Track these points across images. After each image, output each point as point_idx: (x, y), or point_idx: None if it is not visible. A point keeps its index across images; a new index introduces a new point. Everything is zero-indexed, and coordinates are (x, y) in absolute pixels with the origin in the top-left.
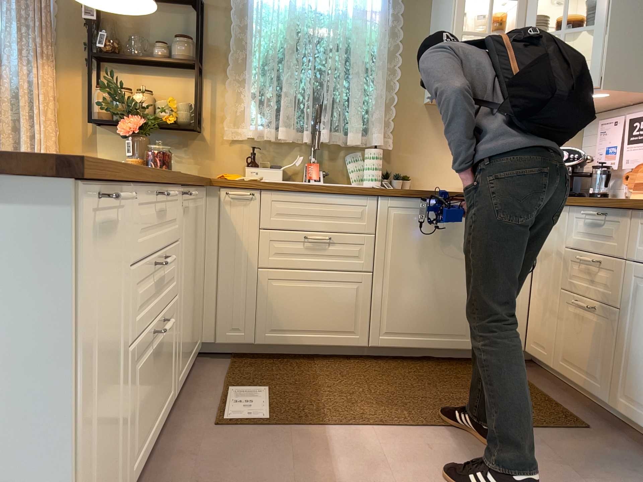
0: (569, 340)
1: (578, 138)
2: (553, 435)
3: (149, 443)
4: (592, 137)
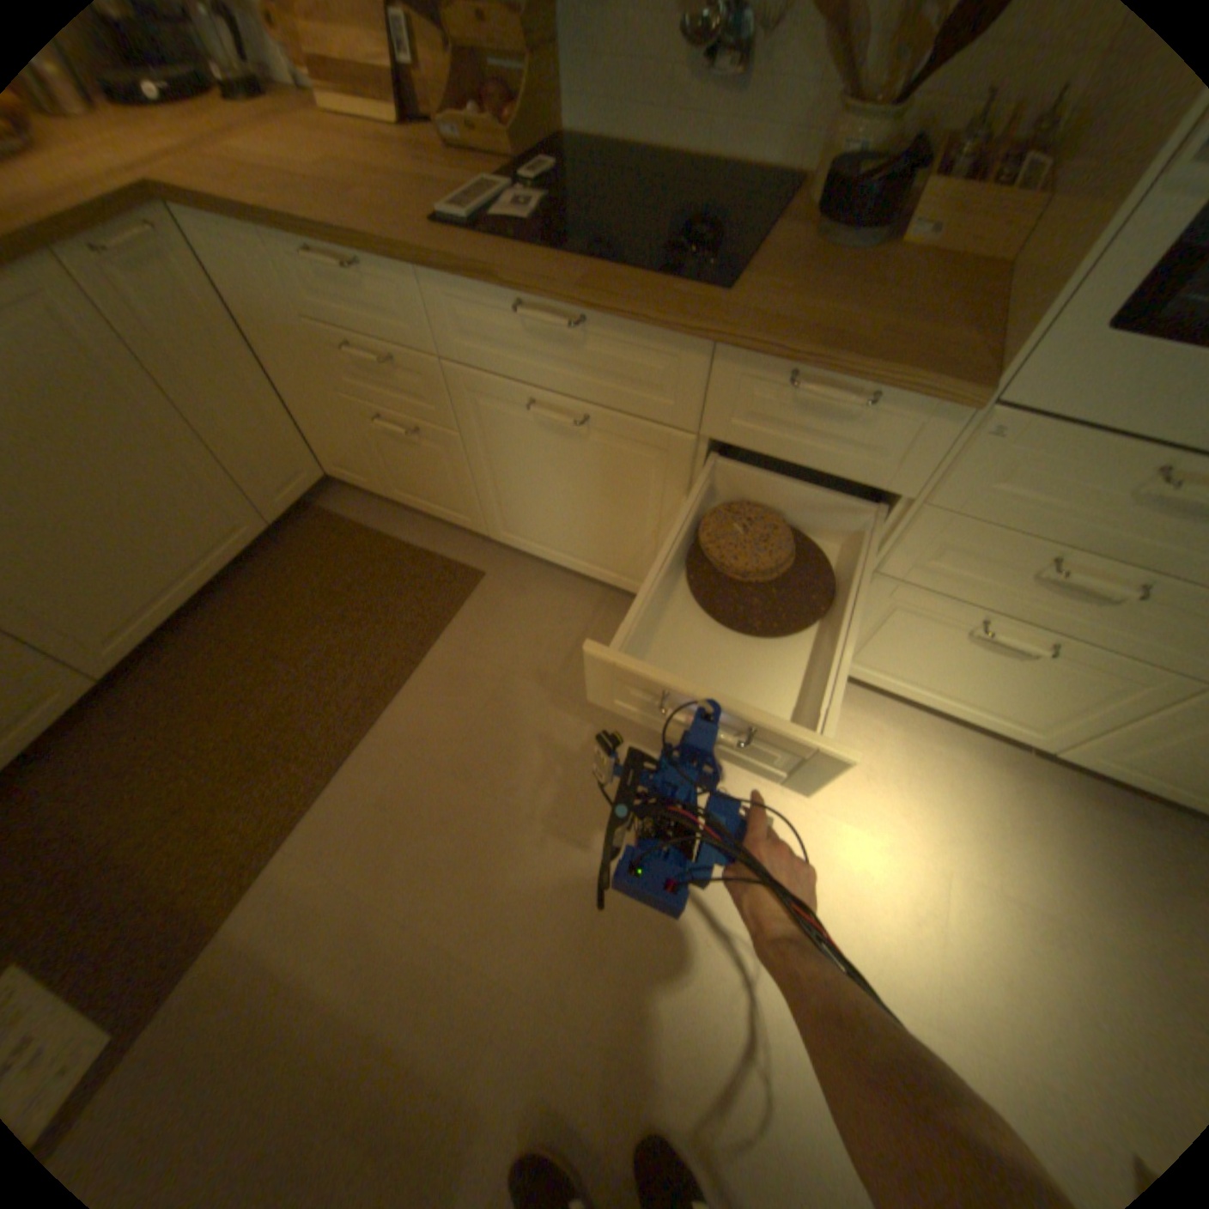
0: (391, 466)
1: None
2: (461, 621)
3: None
4: None
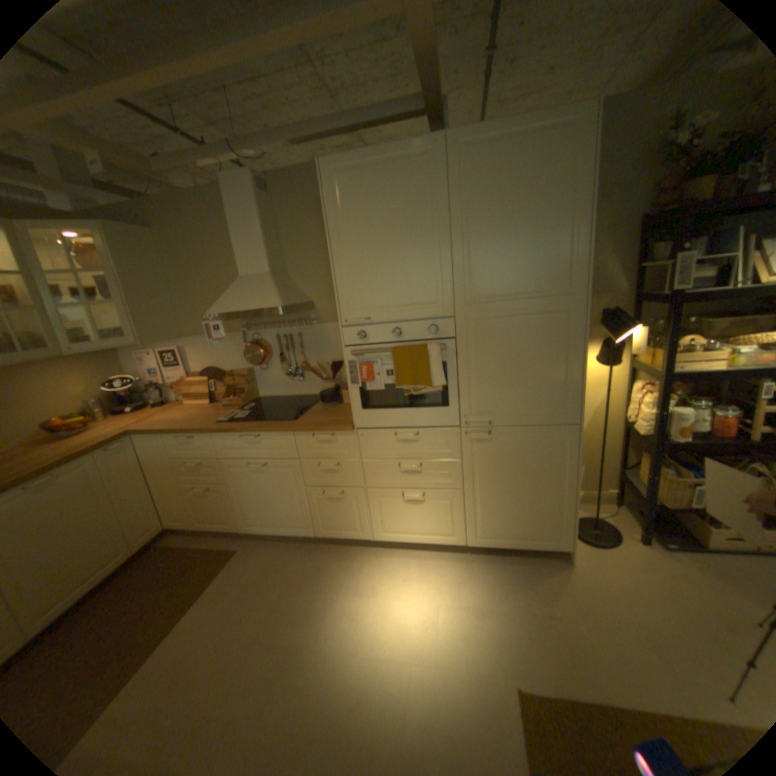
0: (195, 511)
1: (114, 363)
2: (223, 573)
3: None
4: (127, 361)
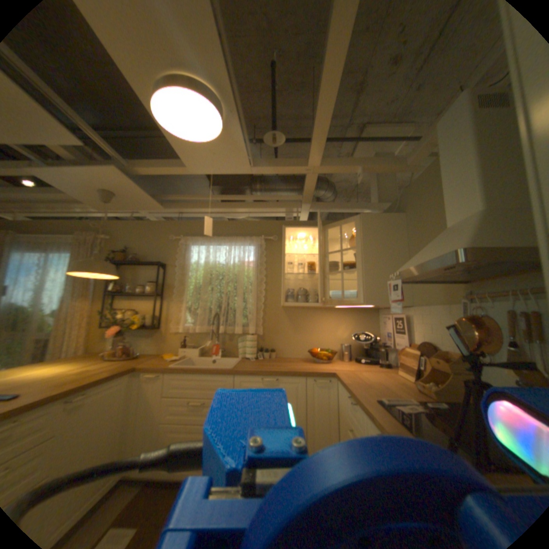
0: None
1: (376, 323)
2: None
3: None
4: (383, 323)
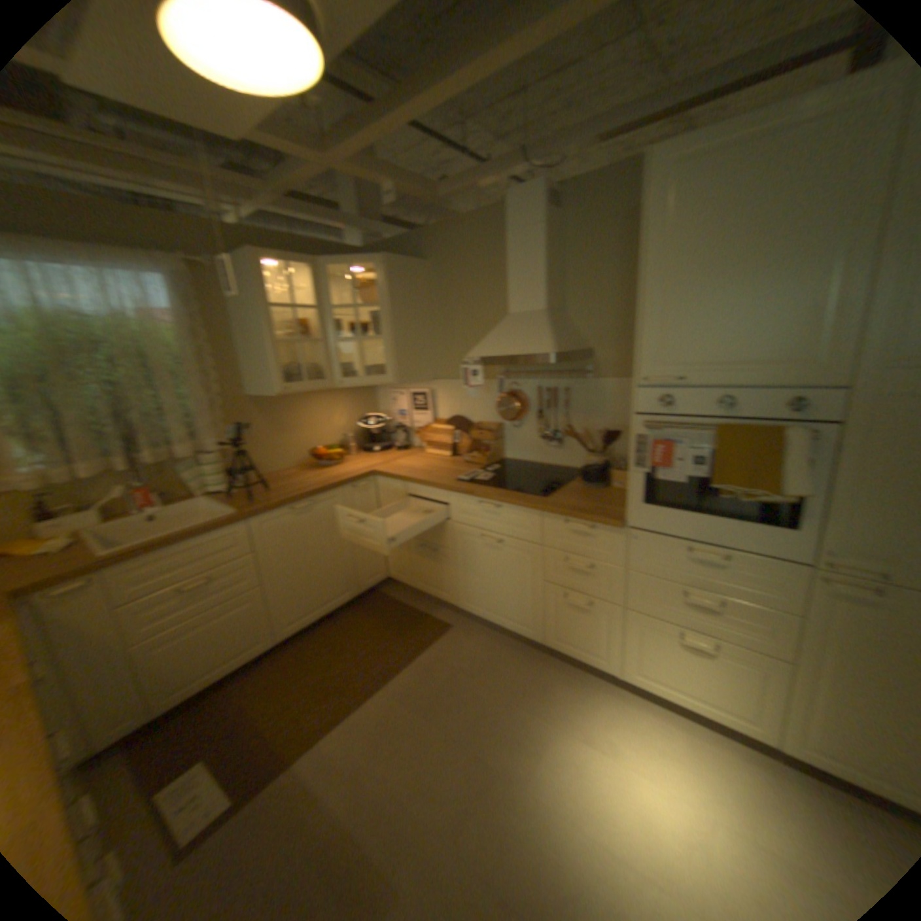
0: (423, 569)
1: (376, 399)
2: (439, 646)
3: None
4: (386, 399)
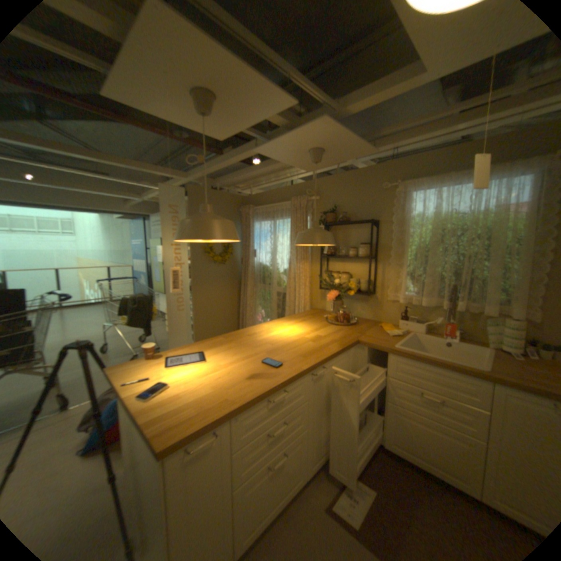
0: None
1: None
2: None
3: (270, 520)
4: None
